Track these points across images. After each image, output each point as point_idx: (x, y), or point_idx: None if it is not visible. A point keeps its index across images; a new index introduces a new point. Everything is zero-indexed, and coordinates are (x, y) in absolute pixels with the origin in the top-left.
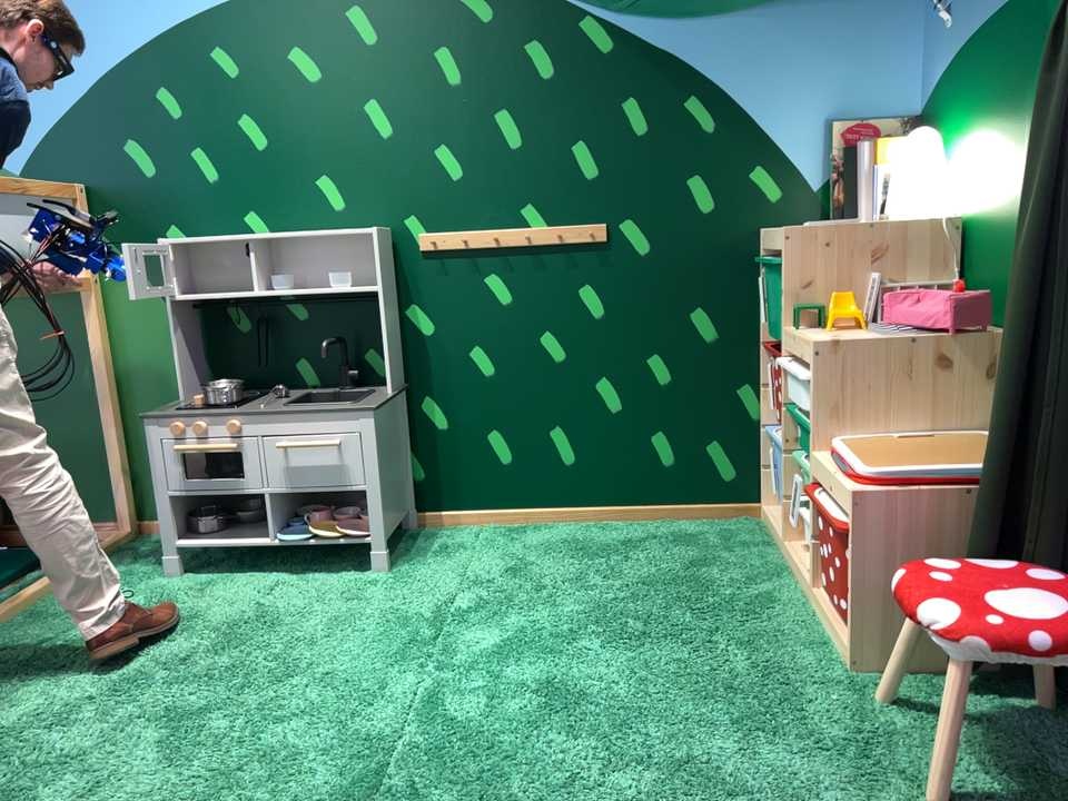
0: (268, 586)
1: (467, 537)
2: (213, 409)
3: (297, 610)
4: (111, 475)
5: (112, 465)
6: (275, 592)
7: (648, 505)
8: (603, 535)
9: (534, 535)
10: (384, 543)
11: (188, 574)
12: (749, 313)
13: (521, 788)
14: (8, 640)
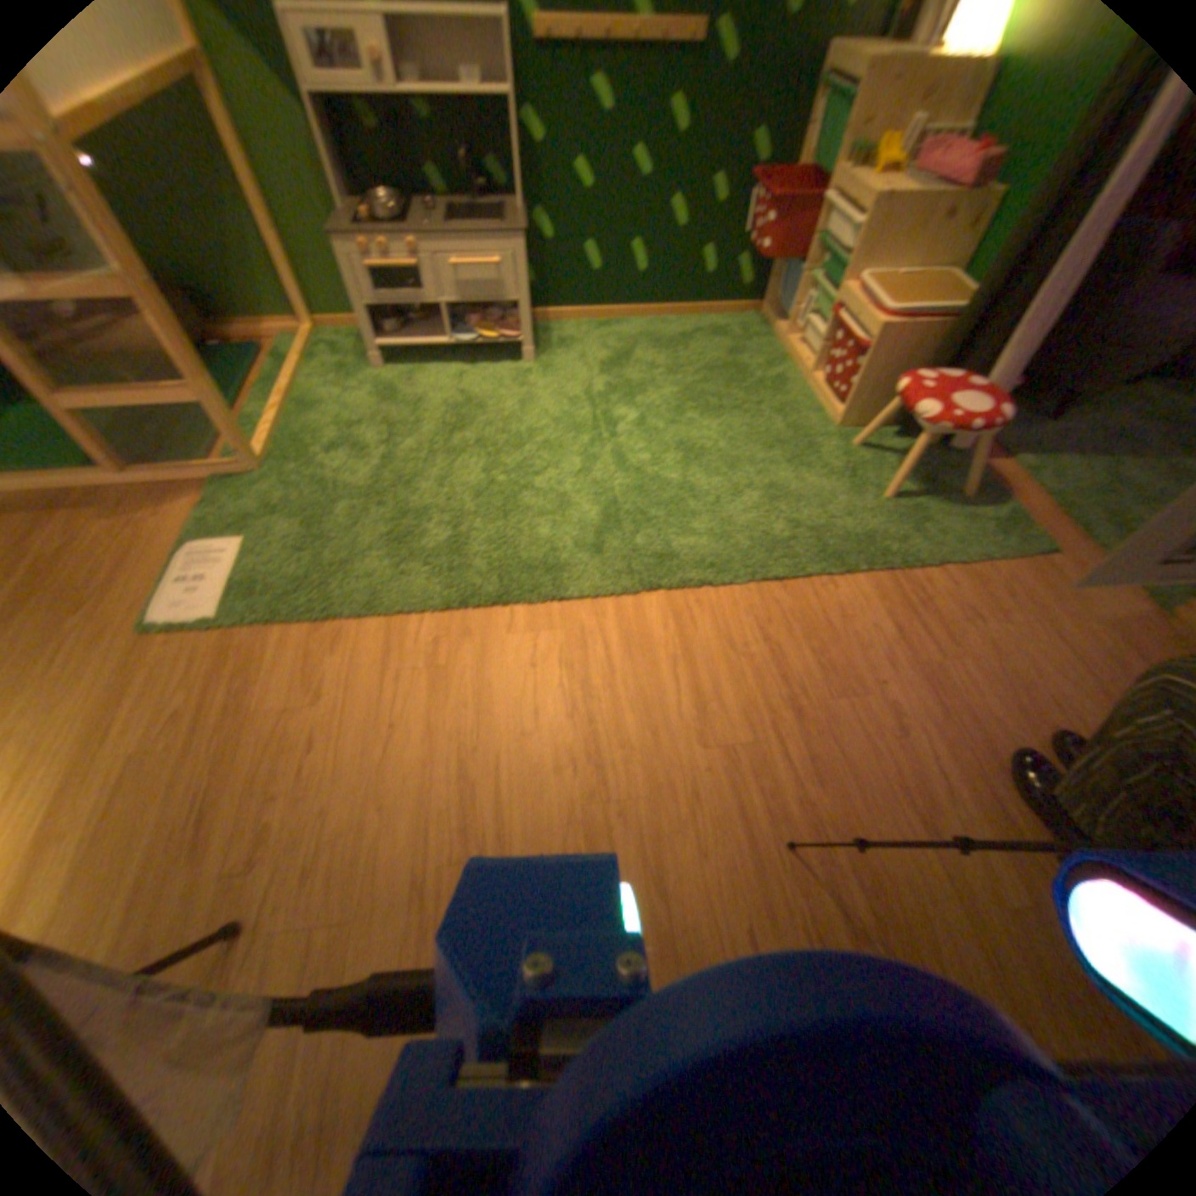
0: (452, 373)
1: (568, 328)
2: (379, 223)
3: (485, 392)
4: (272, 275)
5: (275, 266)
6: (460, 378)
7: (687, 302)
8: (660, 326)
9: (614, 327)
10: (528, 340)
11: (384, 364)
12: (794, 134)
13: (687, 500)
14: (296, 423)
